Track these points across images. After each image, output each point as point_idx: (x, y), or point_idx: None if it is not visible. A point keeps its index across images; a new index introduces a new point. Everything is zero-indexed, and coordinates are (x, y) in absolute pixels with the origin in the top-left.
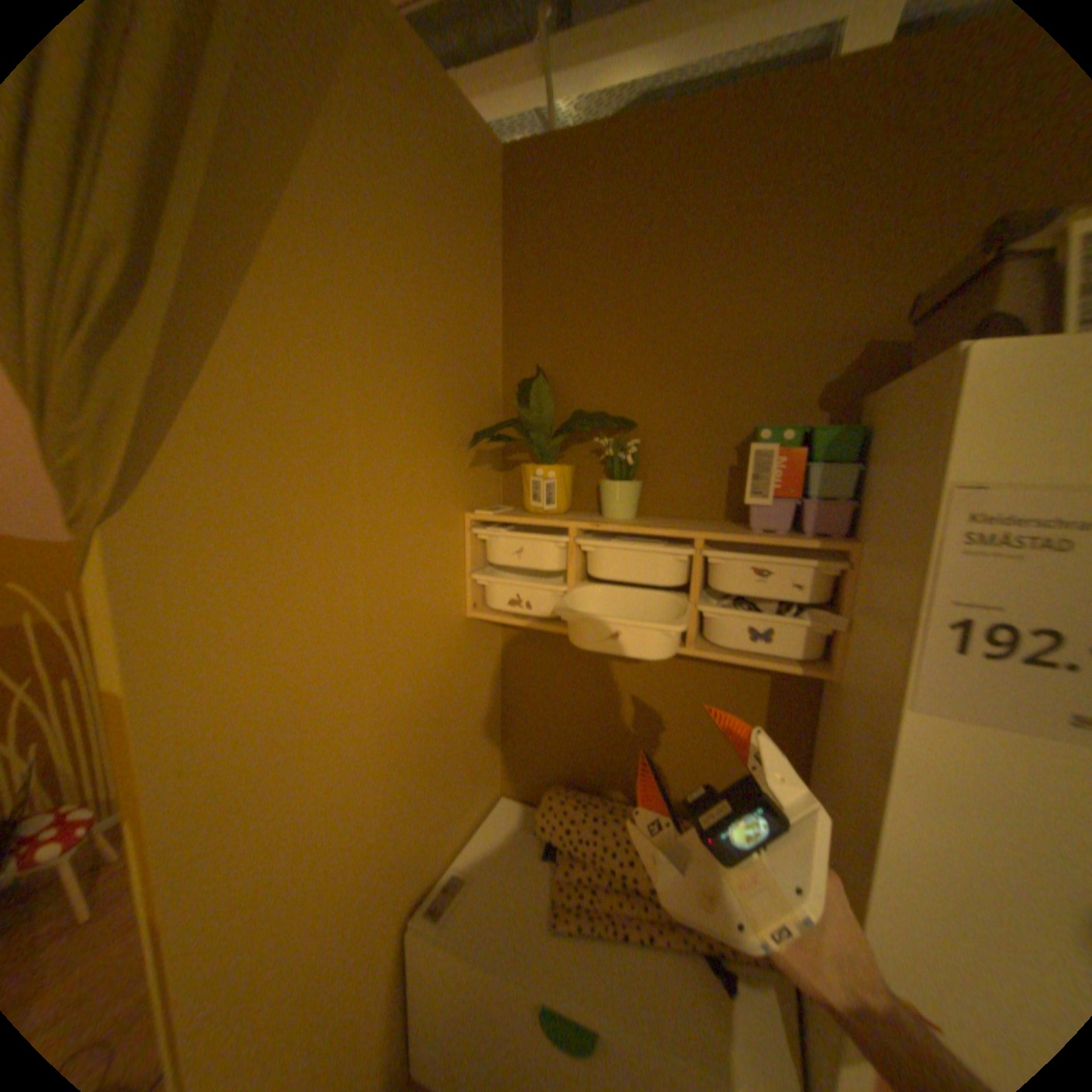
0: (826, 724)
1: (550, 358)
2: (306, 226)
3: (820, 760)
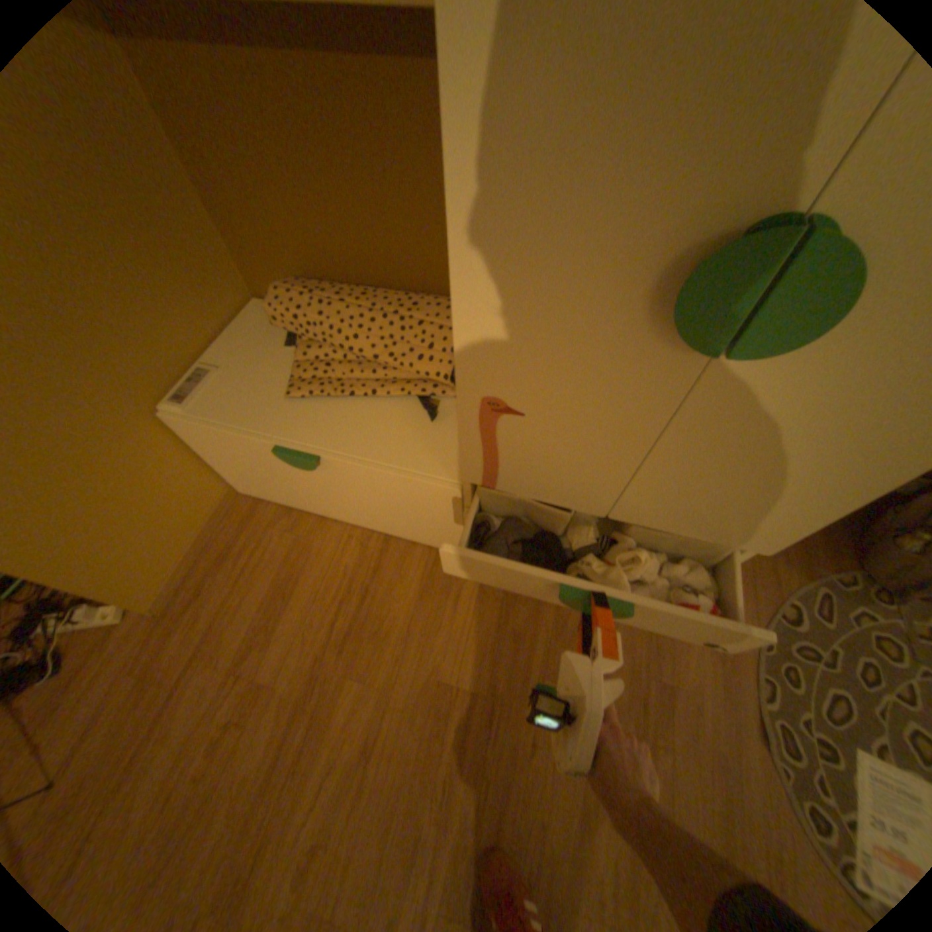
0: None
1: None
2: None
3: None
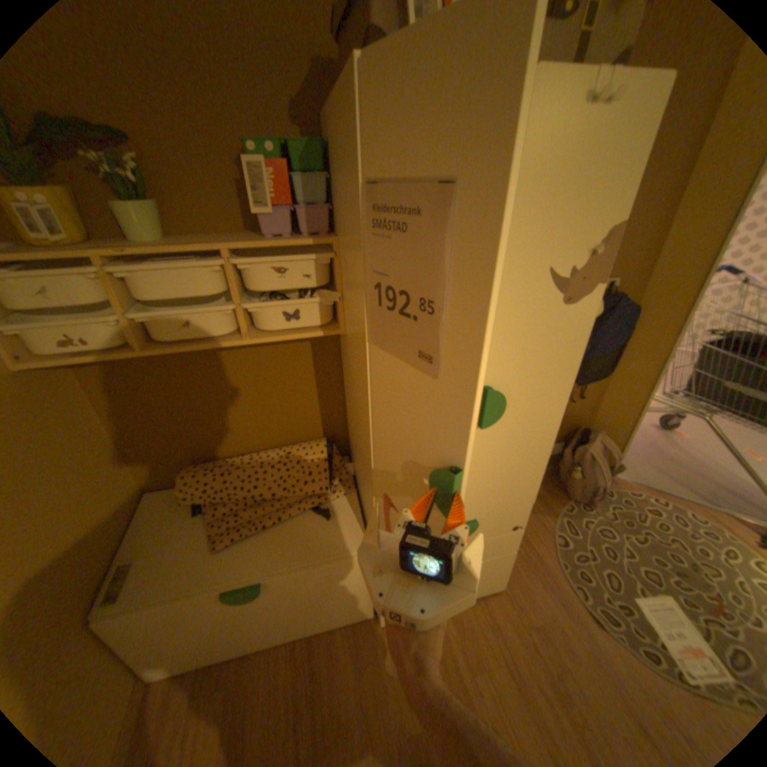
0: (345, 361)
1: None
2: None
3: (347, 382)
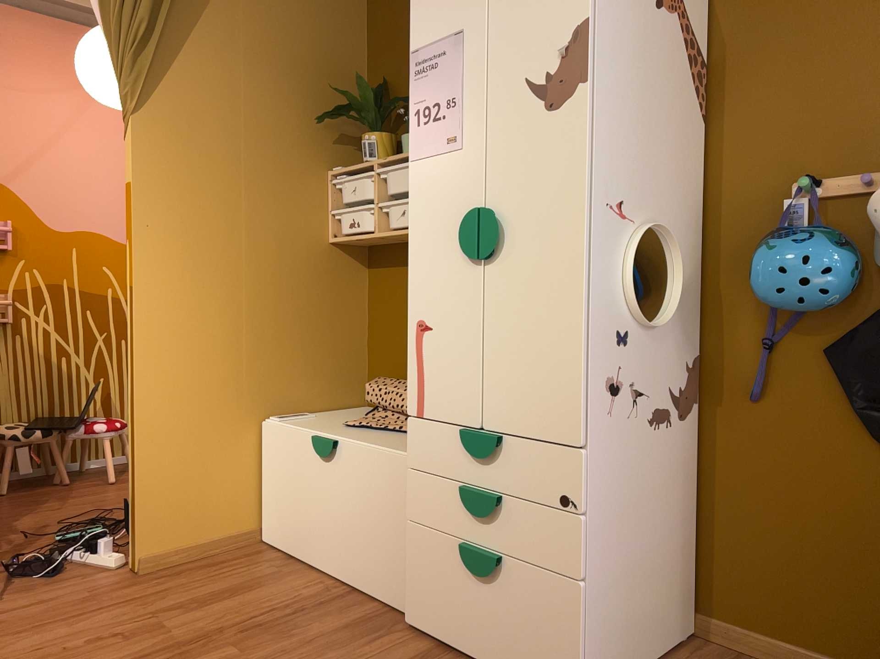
0: None
1: (389, 73)
2: (224, 12)
3: None
